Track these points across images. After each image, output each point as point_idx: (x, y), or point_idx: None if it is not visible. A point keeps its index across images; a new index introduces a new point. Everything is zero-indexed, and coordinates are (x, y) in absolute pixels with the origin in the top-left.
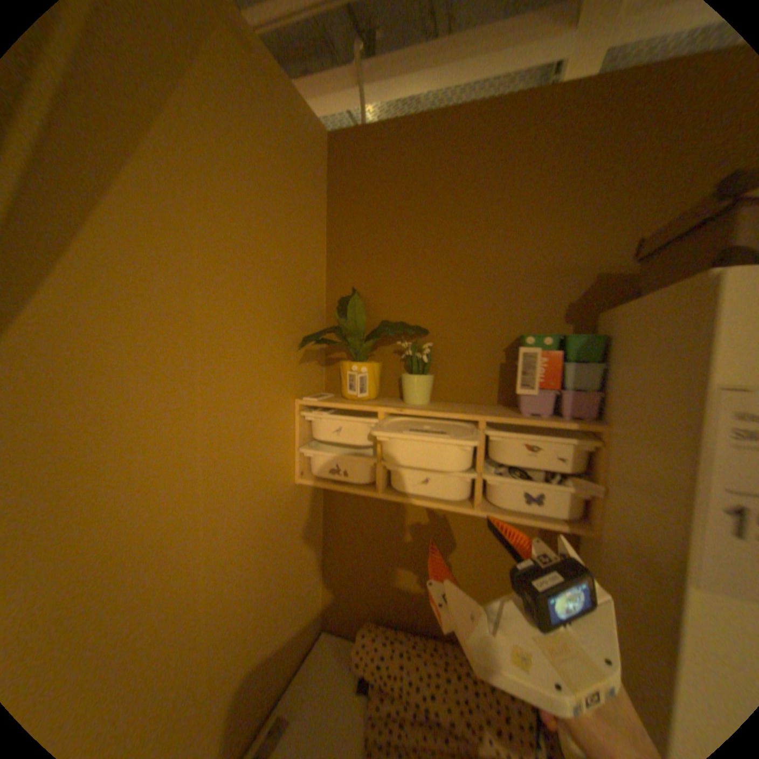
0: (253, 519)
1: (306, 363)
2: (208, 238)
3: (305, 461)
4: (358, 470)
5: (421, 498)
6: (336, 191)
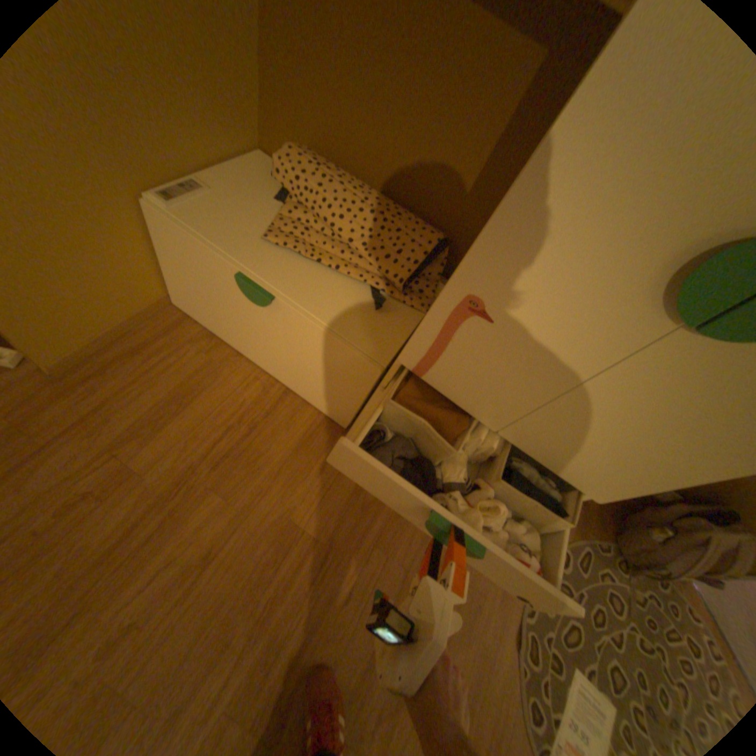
0: None
1: None
2: None
3: None
4: None
5: None
6: None
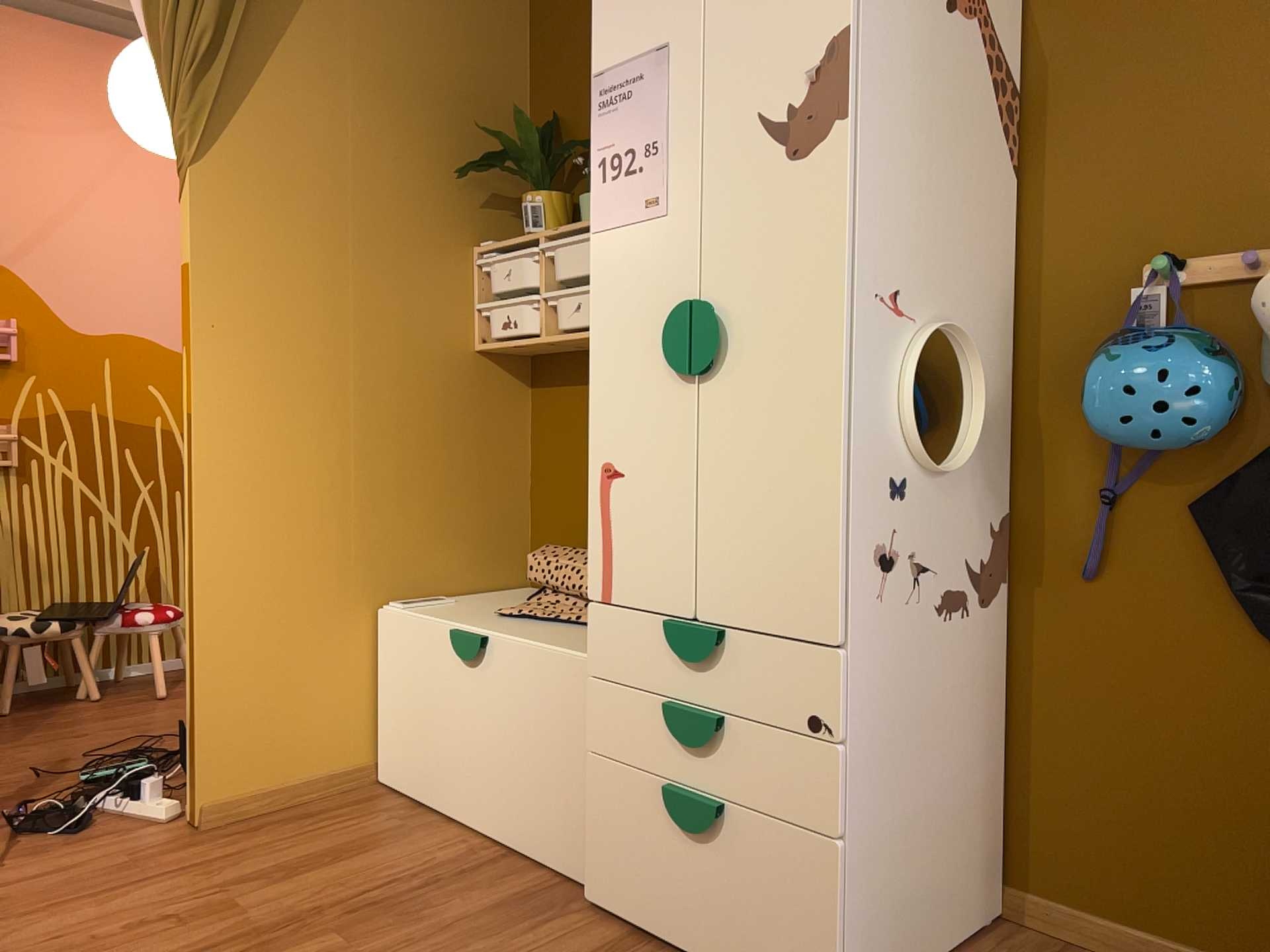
0: (410, 354)
1: (492, 210)
2: (363, 69)
3: (487, 326)
4: (526, 316)
5: (574, 328)
6: (538, 2)
